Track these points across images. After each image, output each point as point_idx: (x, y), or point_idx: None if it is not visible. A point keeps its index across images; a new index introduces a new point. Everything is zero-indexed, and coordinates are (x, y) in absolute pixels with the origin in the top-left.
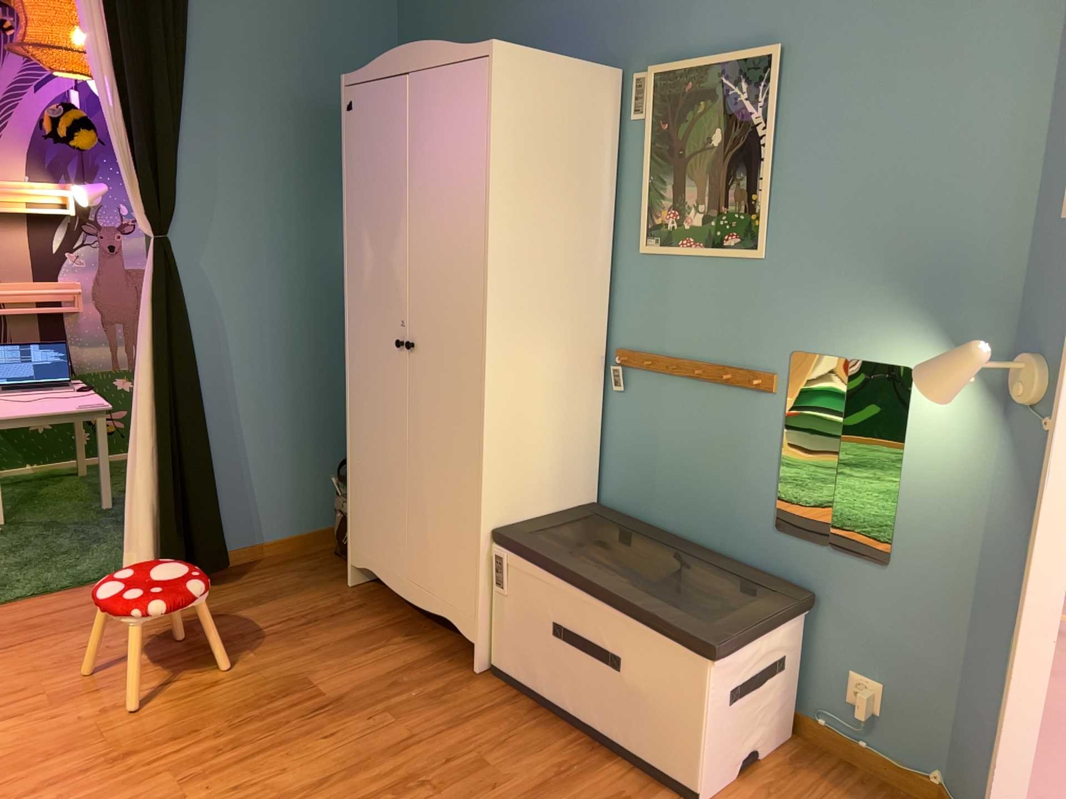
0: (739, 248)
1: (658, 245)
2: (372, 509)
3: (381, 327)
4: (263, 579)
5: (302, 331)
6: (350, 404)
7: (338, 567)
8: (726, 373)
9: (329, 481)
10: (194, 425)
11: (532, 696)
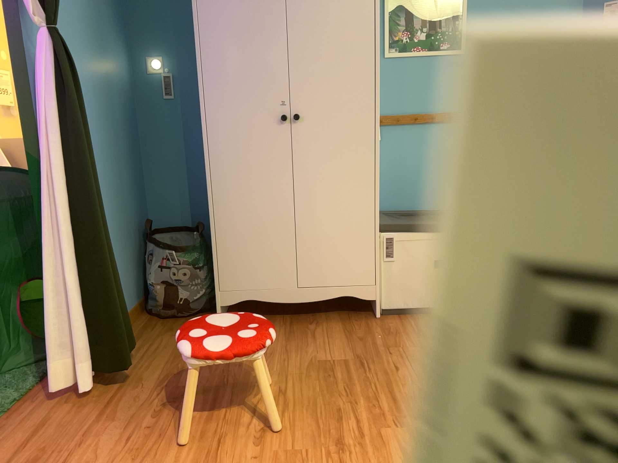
0: (450, 50)
1: (397, 52)
2: (249, 252)
3: (255, 111)
4: (152, 346)
5: (106, 140)
6: (213, 180)
7: (186, 320)
8: (449, 116)
9: (132, 266)
10: (102, 218)
11: (418, 312)
